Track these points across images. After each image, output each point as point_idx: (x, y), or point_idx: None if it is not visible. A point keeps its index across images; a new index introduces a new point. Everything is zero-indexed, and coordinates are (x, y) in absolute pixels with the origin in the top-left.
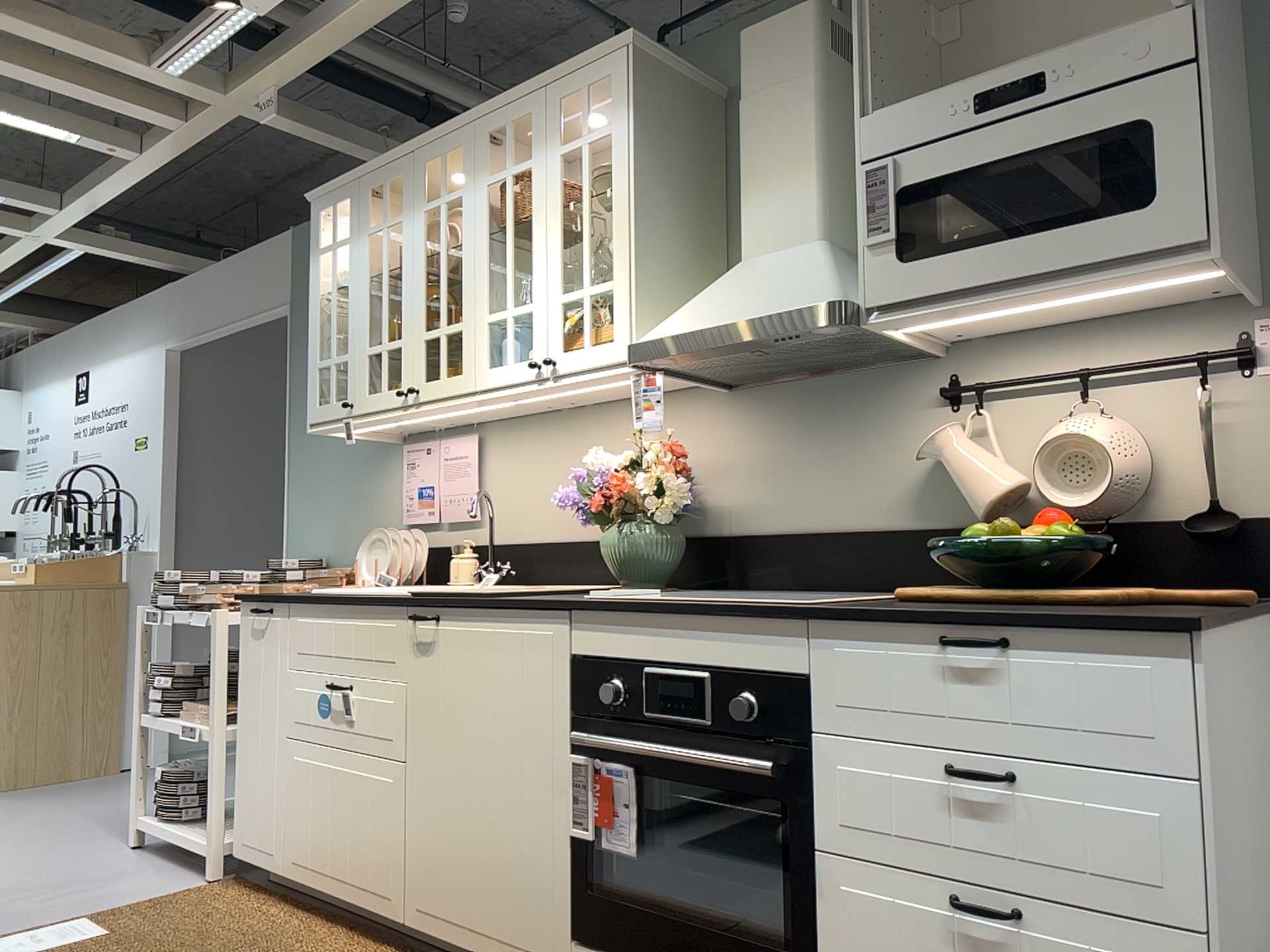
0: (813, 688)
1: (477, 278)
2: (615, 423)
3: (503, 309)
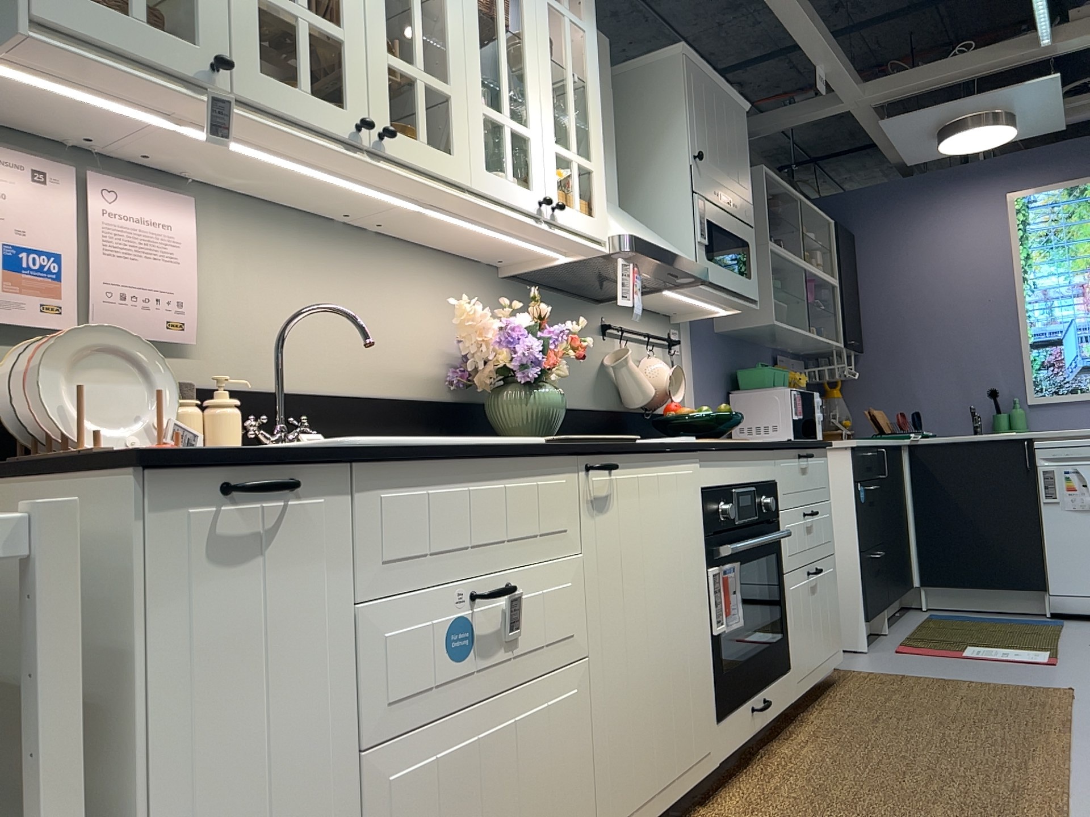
0: (778, 486)
1: (469, 48)
2: (405, 268)
3: (500, 113)
